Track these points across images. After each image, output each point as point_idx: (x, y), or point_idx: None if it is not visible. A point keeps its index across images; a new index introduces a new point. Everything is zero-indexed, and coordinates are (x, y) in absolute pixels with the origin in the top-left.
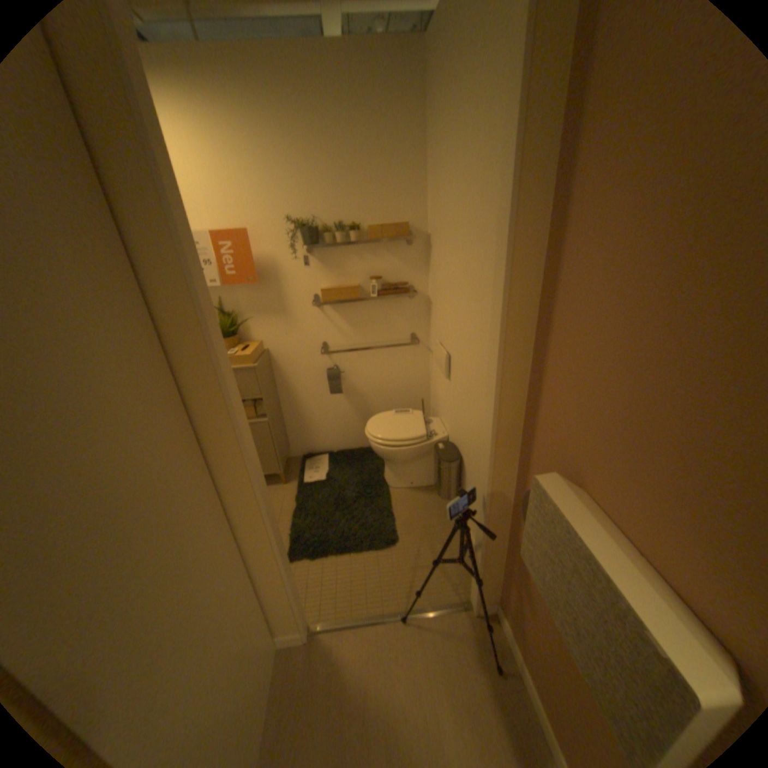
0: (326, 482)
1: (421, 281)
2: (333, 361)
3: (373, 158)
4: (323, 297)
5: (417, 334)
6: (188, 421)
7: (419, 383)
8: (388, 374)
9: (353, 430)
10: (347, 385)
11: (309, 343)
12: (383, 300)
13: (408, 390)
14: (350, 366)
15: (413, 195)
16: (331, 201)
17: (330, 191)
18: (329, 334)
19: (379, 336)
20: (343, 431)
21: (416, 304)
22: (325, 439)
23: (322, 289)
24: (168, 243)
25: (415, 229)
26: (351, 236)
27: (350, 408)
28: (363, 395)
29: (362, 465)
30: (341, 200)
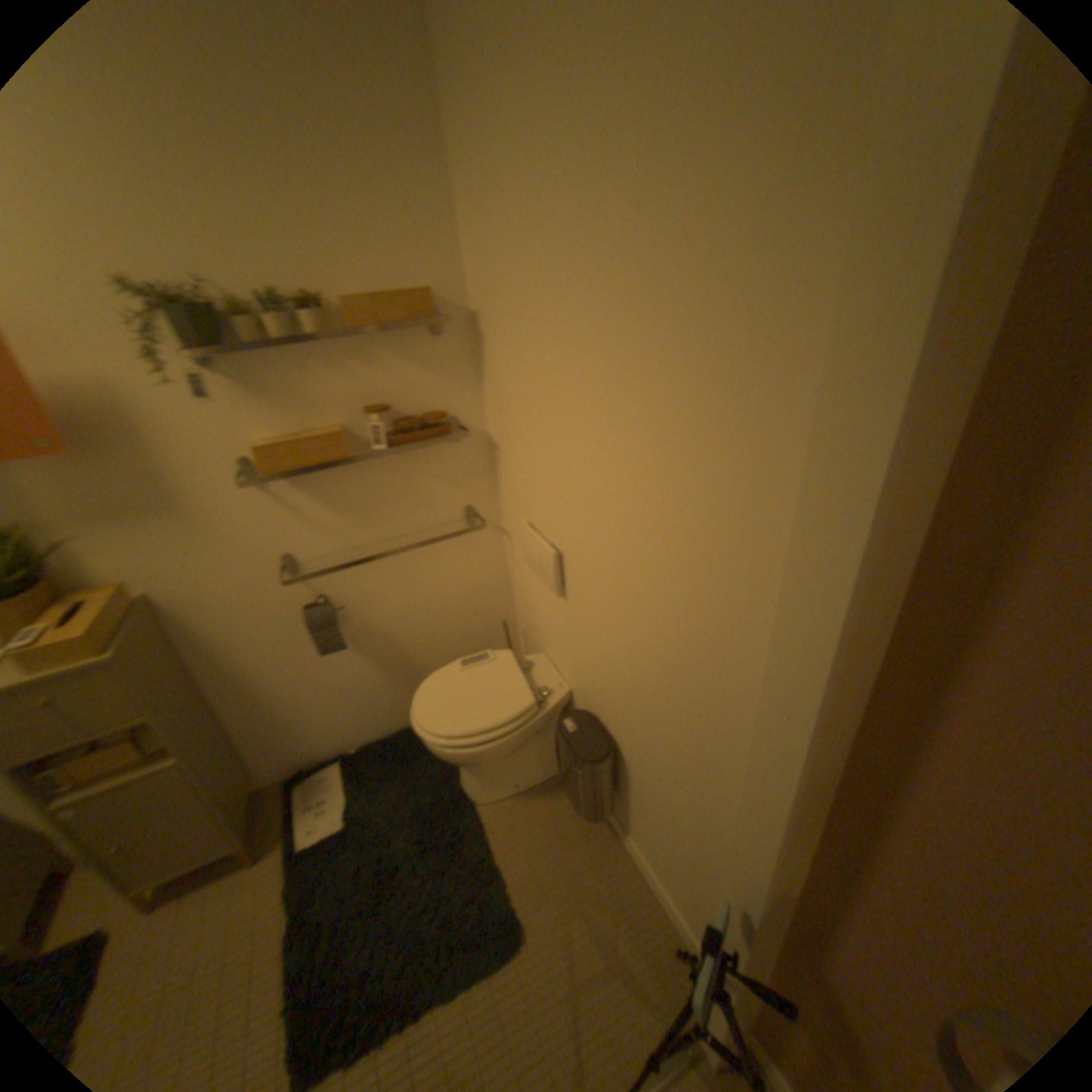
0: (343, 837)
1: (468, 404)
2: (309, 588)
3: (319, 134)
4: (258, 460)
5: (473, 505)
6: None
7: (489, 591)
8: (429, 589)
9: (378, 704)
10: (351, 626)
11: (243, 563)
12: (396, 451)
13: (472, 608)
14: (350, 589)
15: (426, 227)
16: (230, 237)
17: (222, 212)
18: (289, 536)
19: (401, 521)
20: (357, 711)
21: (465, 450)
22: (322, 736)
23: (251, 444)
24: None
25: (439, 301)
26: (299, 319)
27: (364, 667)
28: (386, 637)
29: (410, 771)
30: (257, 235)
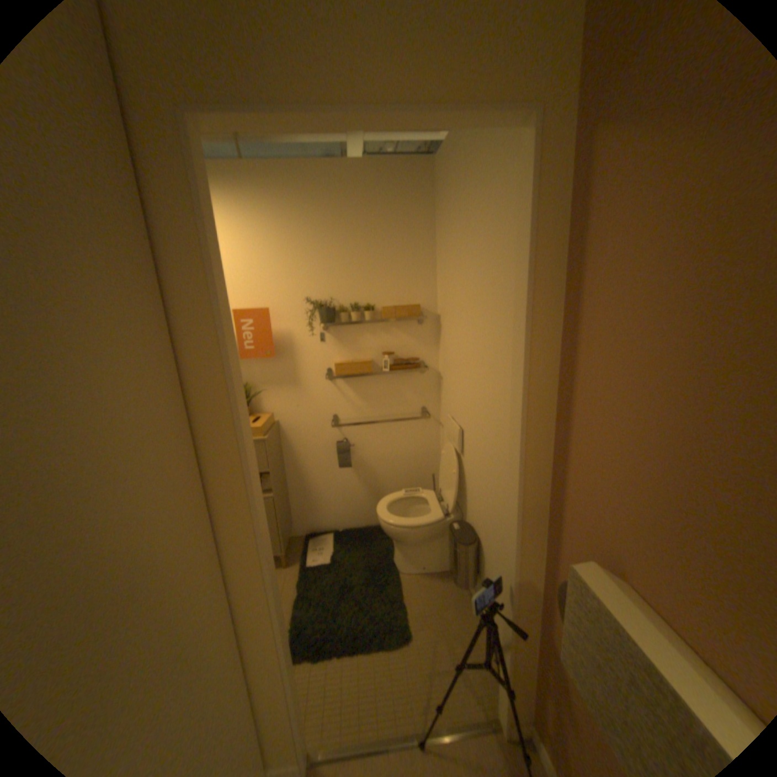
0: (331, 567)
1: (432, 357)
2: (343, 434)
3: (388, 250)
4: (336, 371)
5: (427, 408)
6: (203, 499)
7: (429, 457)
8: (398, 448)
9: (360, 507)
10: (356, 458)
11: (319, 415)
12: (394, 374)
13: (418, 464)
14: (360, 438)
15: (424, 281)
16: (348, 285)
17: (348, 277)
18: (340, 407)
19: (390, 409)
20: (349, 508)
21: (427, 378)
22: (330, 516)
23: (336, 364)
24: (209, 326)
25: (425, 310)
26: (366, 315)
27: (358, 483)
28: (372, 469)
29: (370, 547)
30: (358, 285)
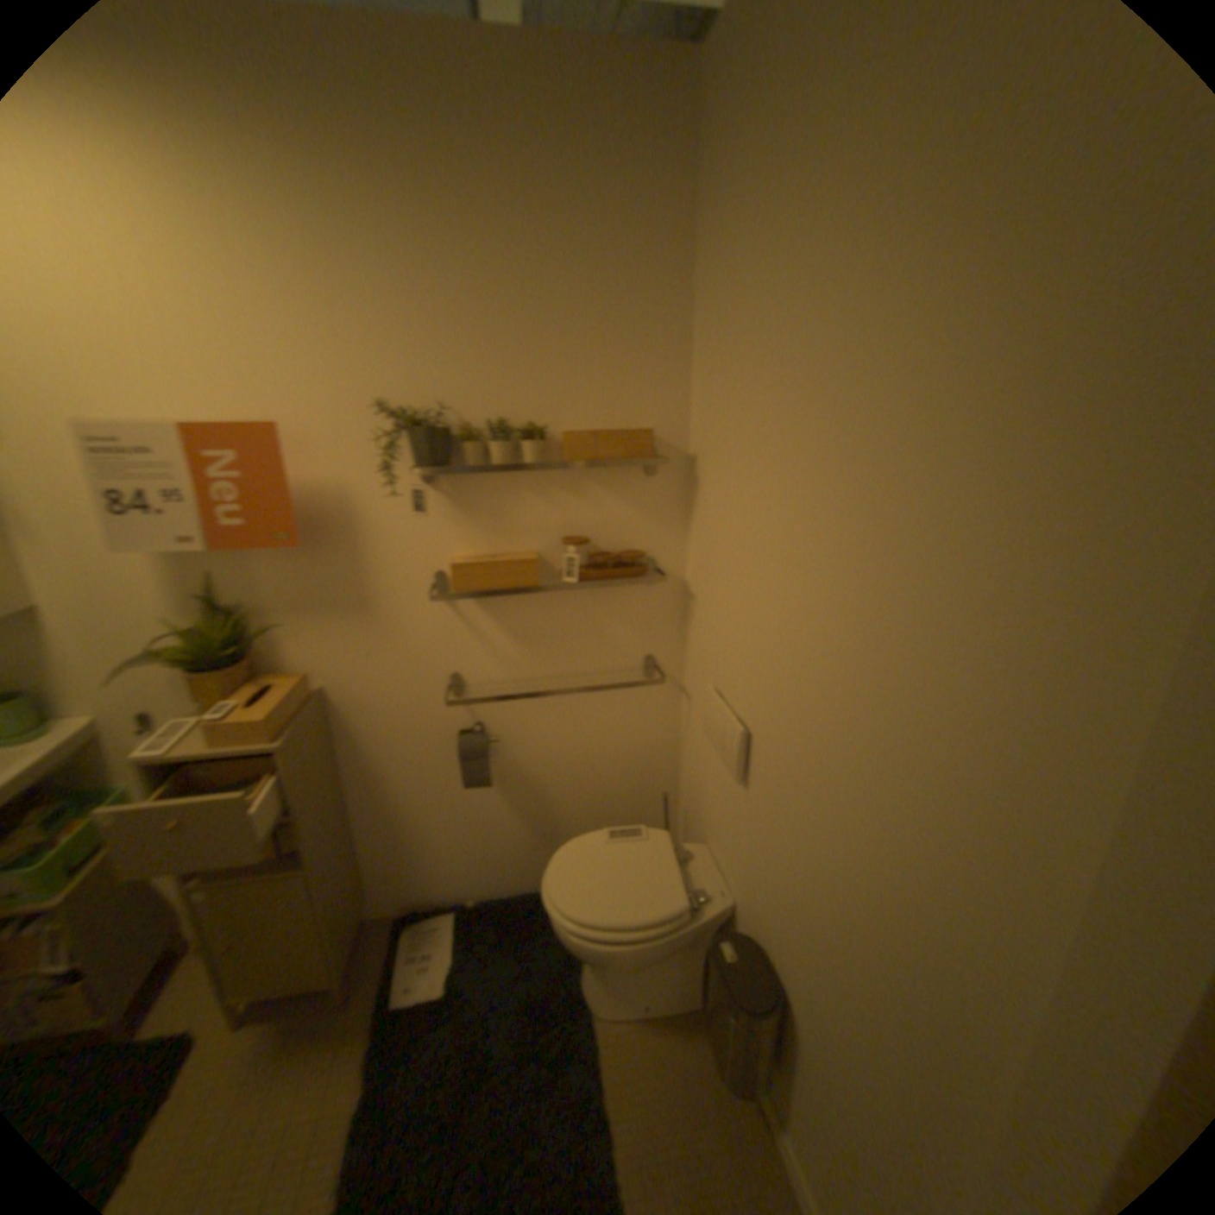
0: (441, 1010)
1: (670, 548)
2: (470, 713)
3: (578, 289)
4: (454, 576)
5: (654, 654)
6: None
7: (655, 755)
8: (590, 739)
9: (509, 857)
10: (501, 762)
11: (416, 675)
12: (586, 586)
13: (632, 770)
14: (509, 722)
15: (660, 373)
16: (480, 373)
17: (478, 352)
18: (464, 655)
19: (576, 660)
20: (487, 860)
21: (657, 595)
22: (446, 878)
23: (452, 560)
24: None
25: (659, 442)
26: (523, 449)
27: (505, 811)
28: (534, 783)
29: (528, 949)
30: (503, 373)
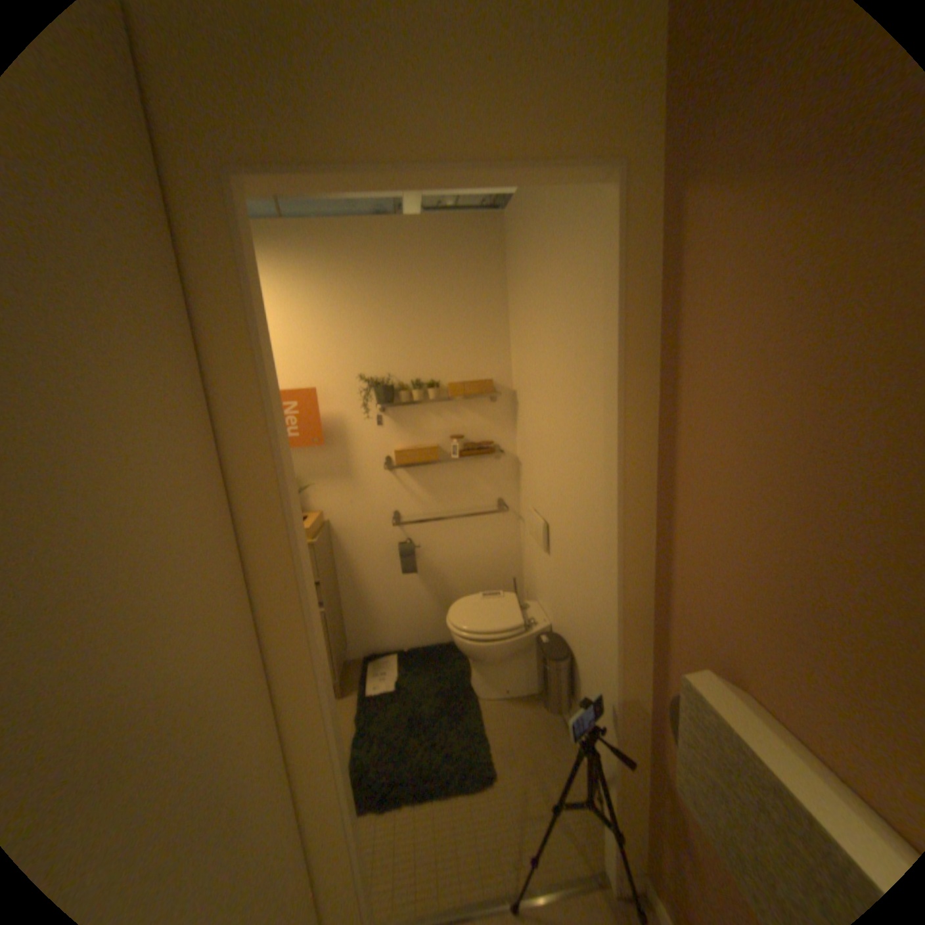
0: (395, 695)
1: (508, 440)
2: (406, 533)
3: (454, 318)
4: (397, 459)
5: (504, 499)
6: (247, 615)
7: (509, 558)
8: (471, 548)
9: (428, 621)
10: (423, 562)
11: (378, 512)
12: (465, 461)
13: (496, 567)
14: (427, 538)
15: (496, 353)
16: (408, 359)
17: (407, 350)
18: (402, 501)
19: (461, 502)
20: (416, 623)
21: (503, 465)
22: (393, 634)
23: (395, 451)
24: (255, 412)
25: (499, 386)
26: (430, 394)
27: (425, 592)
28: (441, 575)
29: (442, 669)
30: (419, 358)
